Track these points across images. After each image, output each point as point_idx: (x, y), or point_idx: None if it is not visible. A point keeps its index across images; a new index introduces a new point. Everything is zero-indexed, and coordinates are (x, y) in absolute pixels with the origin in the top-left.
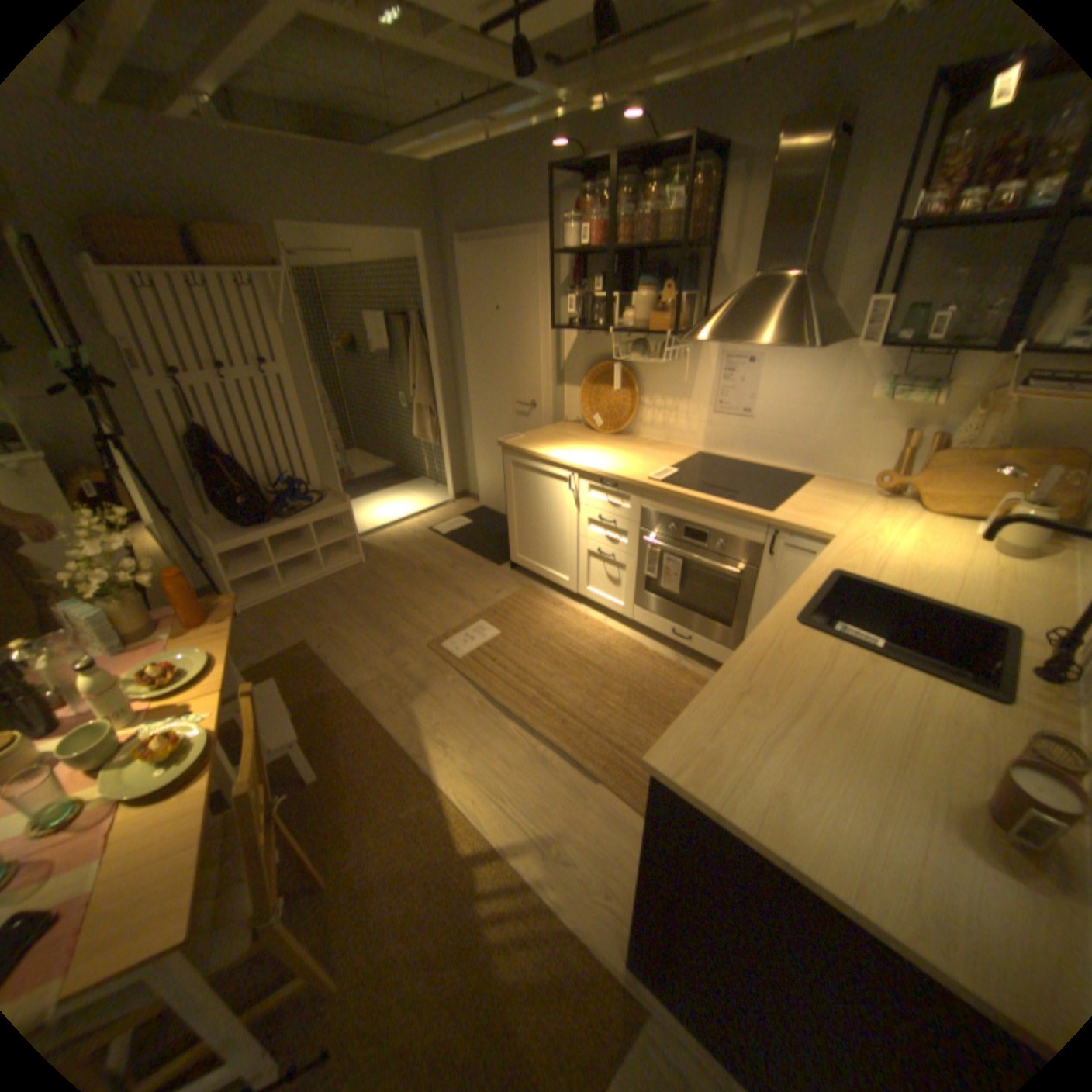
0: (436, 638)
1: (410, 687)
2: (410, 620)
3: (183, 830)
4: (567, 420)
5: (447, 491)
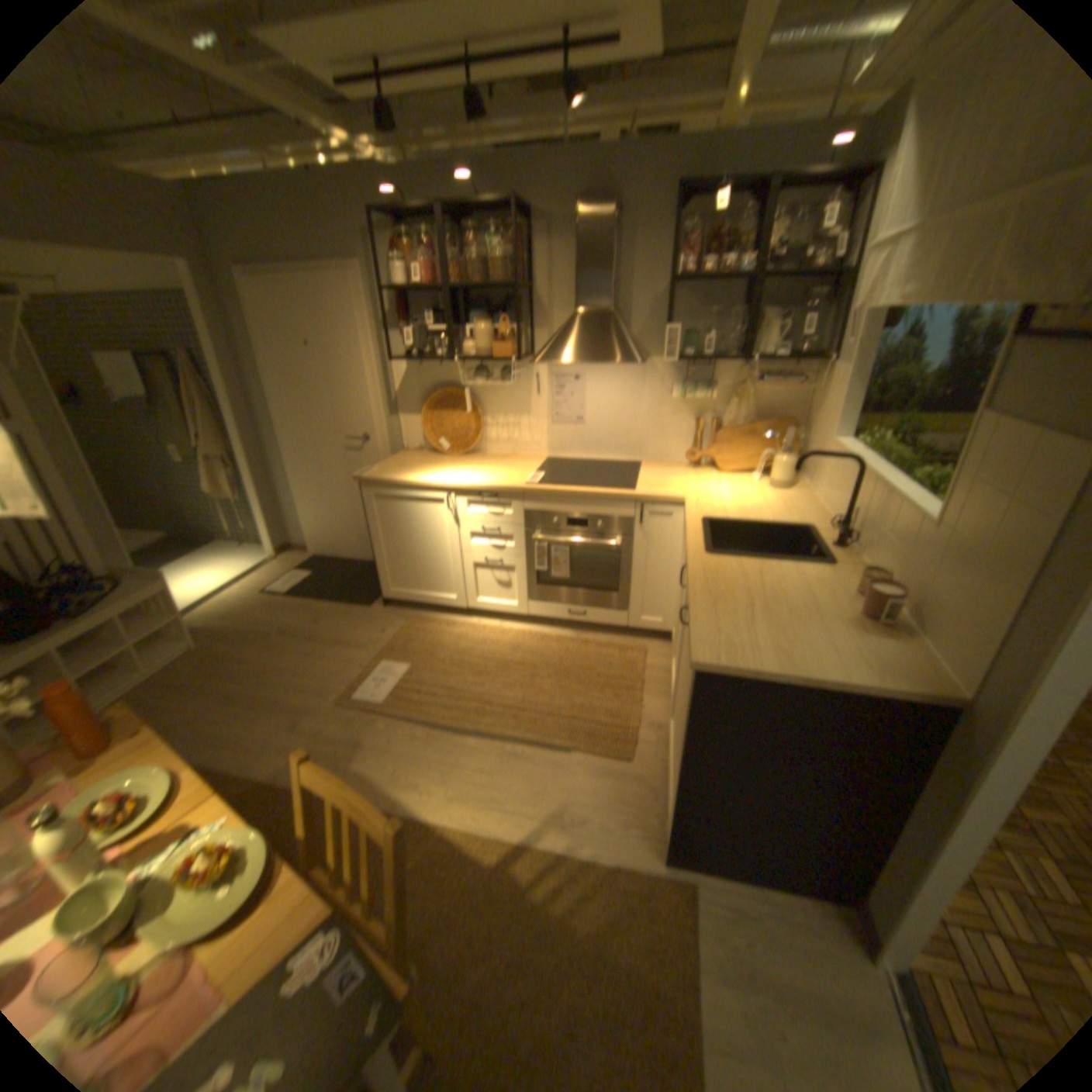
0: (342, 692)
1: (341, 748)
2: (297, 686)
3: (310, 916)
4: (409, 446)
5: (264, 546)
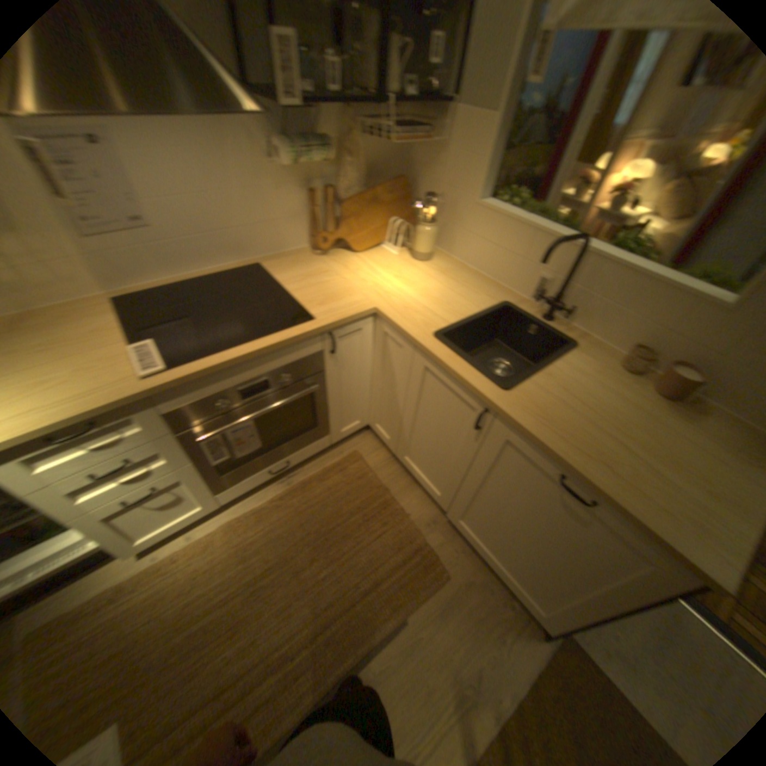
0: None
1: None
2: None
3: None
4: None
5: None
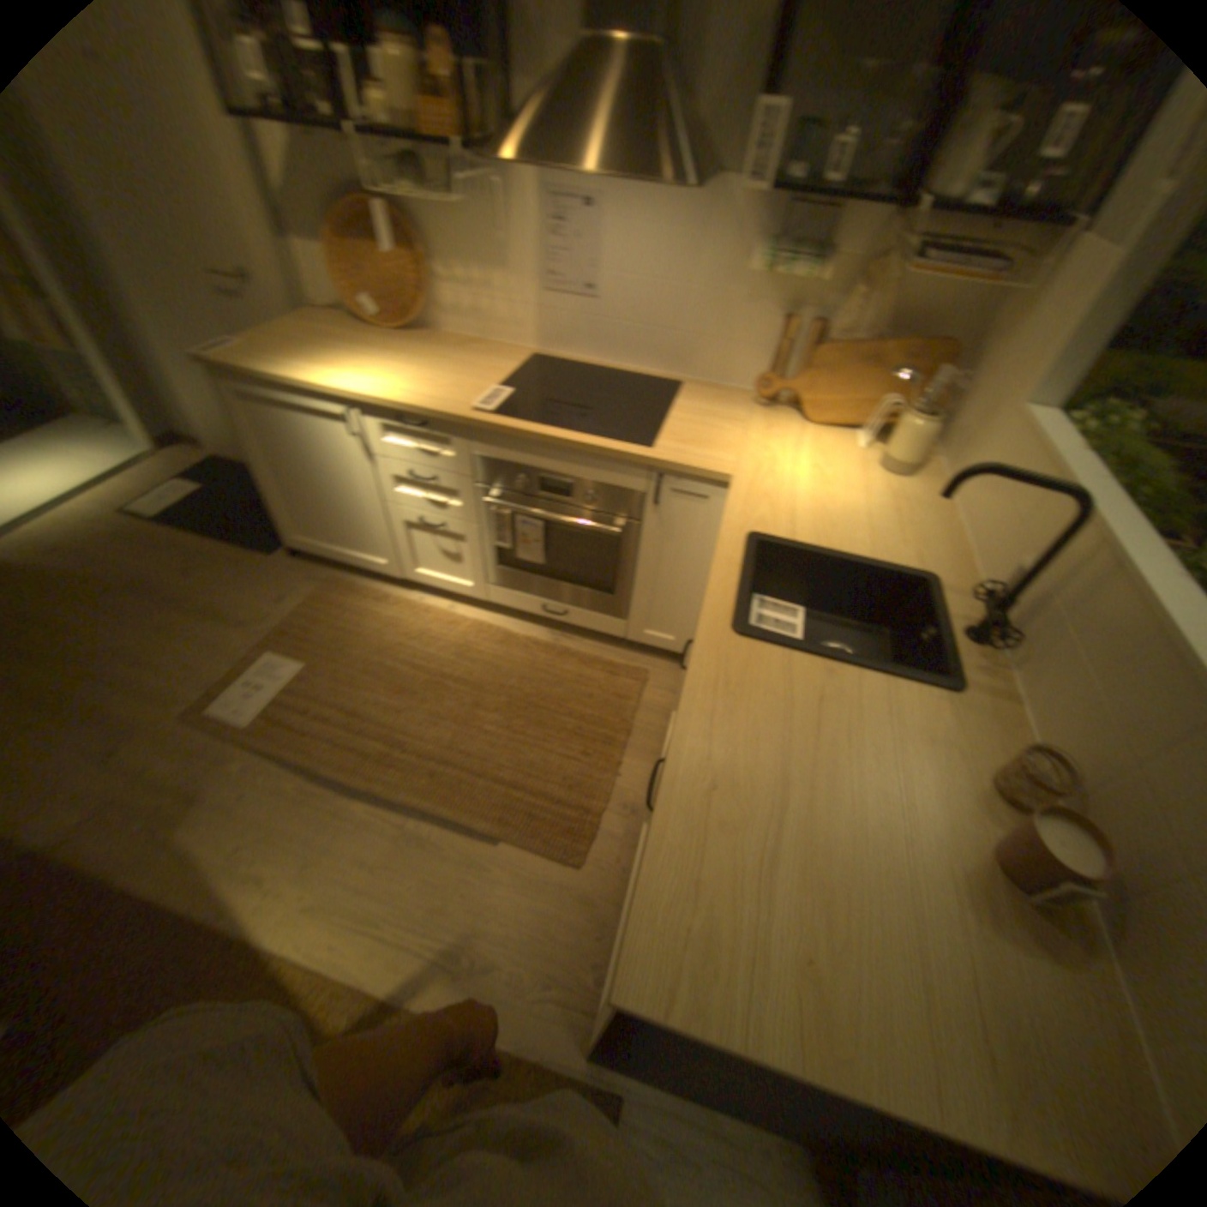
0: (186, 709)
1: (163, 807)
2: (124, 690)
3: None
4: (310, 304)
5: (127, 439)
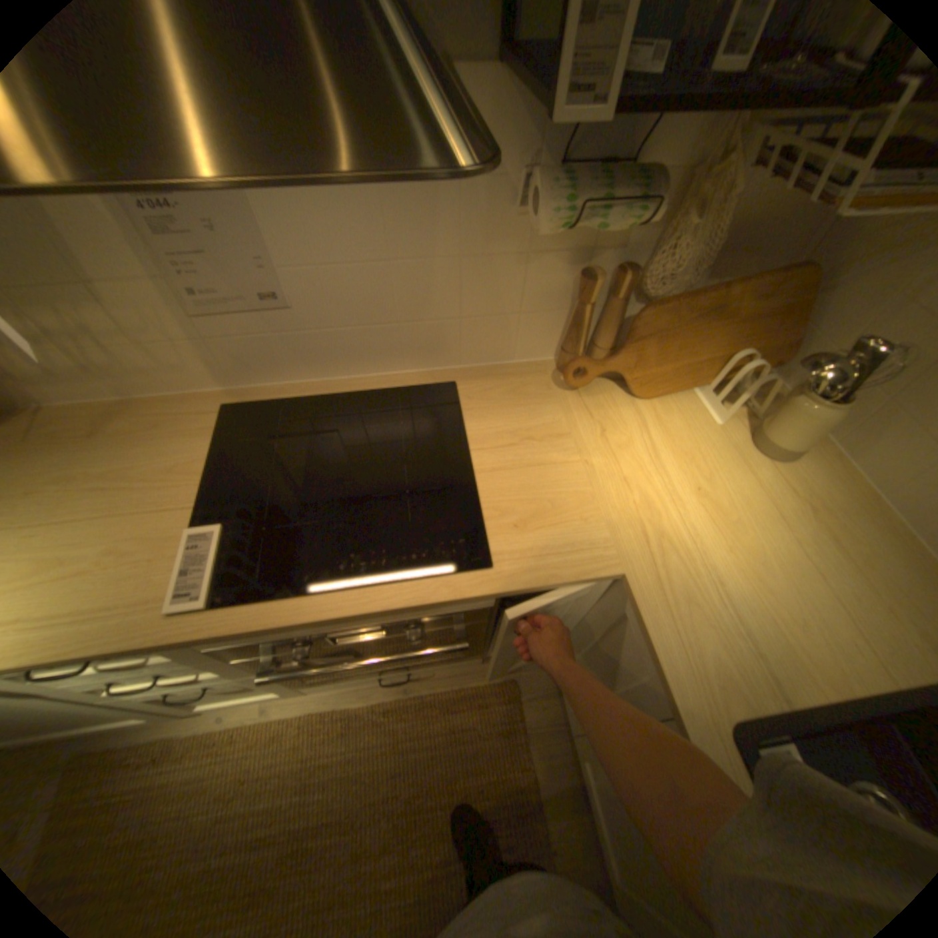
0: None
1: None
2: None
3: None
4: None
5: None
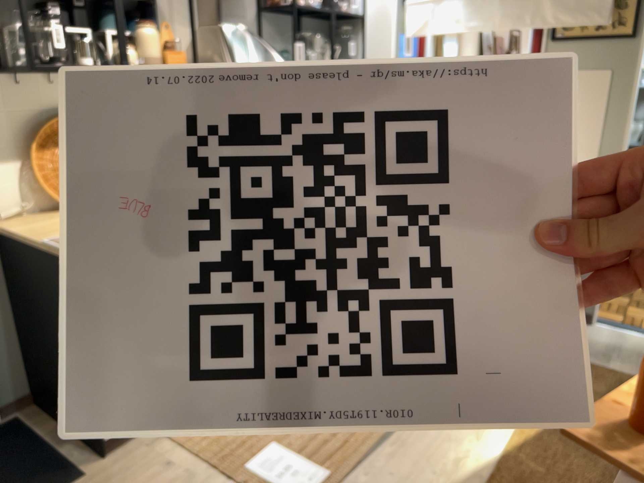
0: None
1: None
2: None
3: None
4: (0, 217)
5: None
